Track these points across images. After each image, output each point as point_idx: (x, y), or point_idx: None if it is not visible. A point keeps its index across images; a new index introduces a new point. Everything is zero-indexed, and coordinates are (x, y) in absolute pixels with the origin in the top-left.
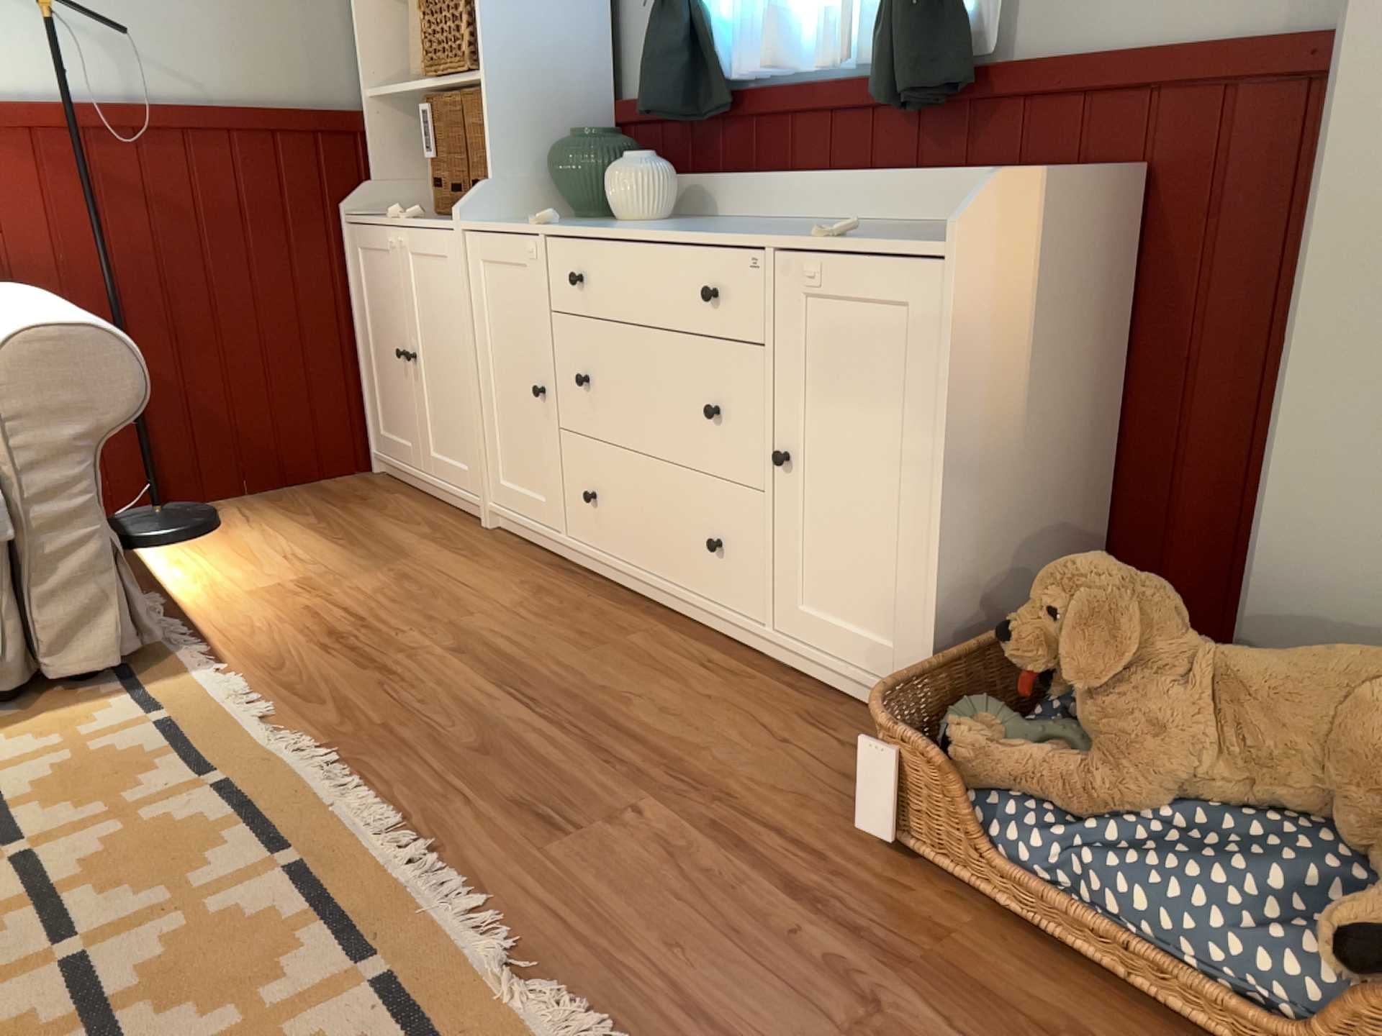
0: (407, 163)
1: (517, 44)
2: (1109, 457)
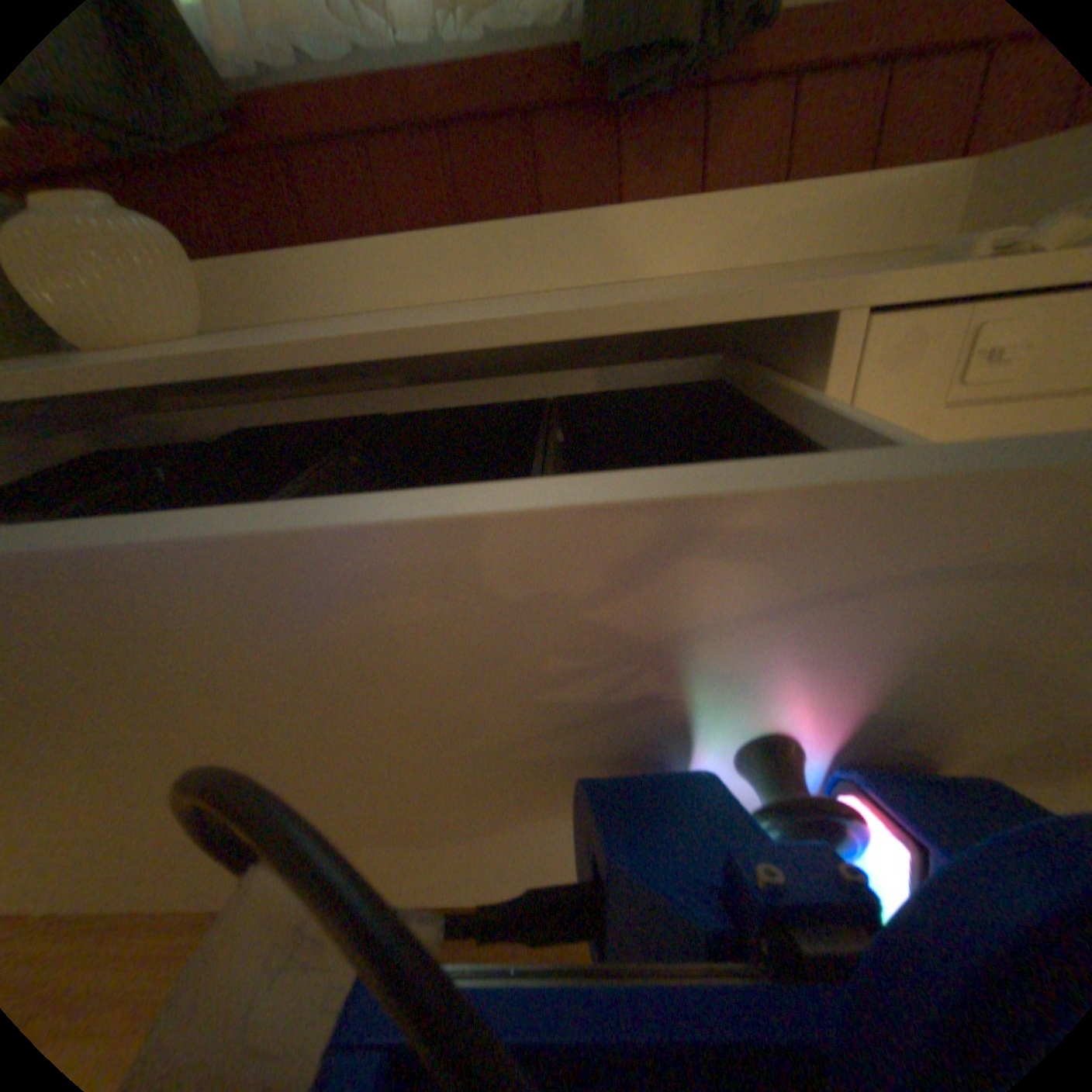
0: None
1: None
2: None
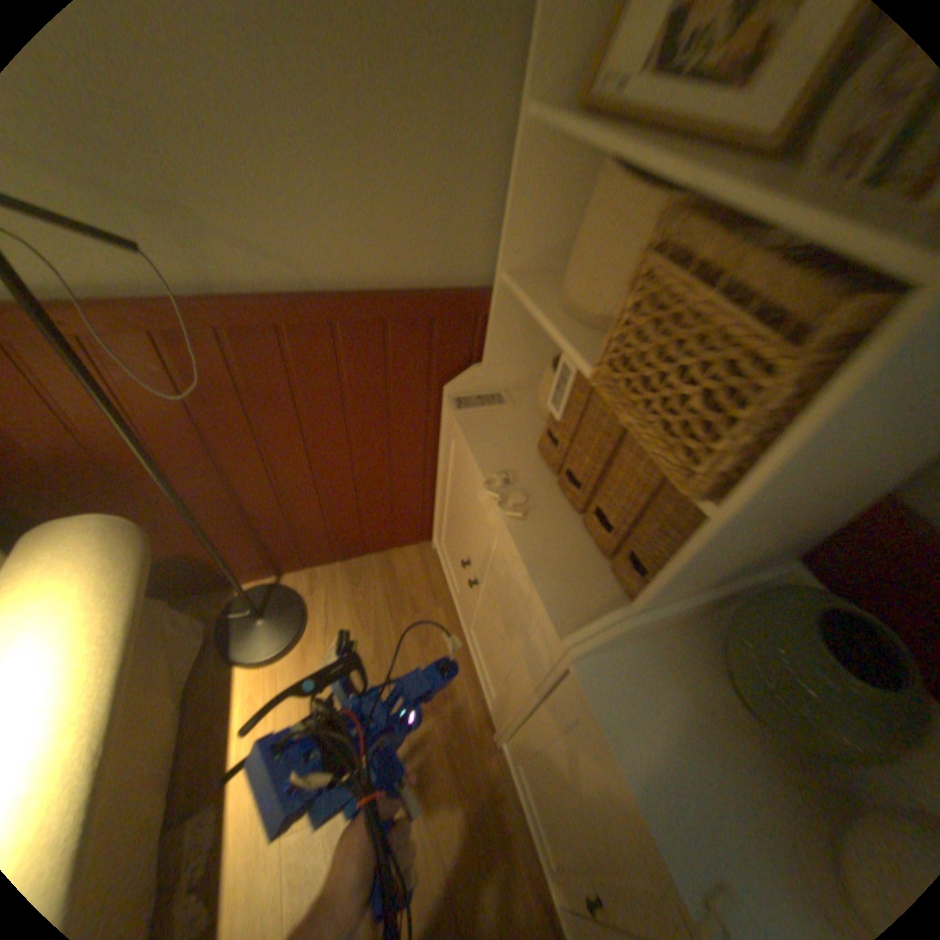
0: (529, 343)
1: (836, 472)
2: None
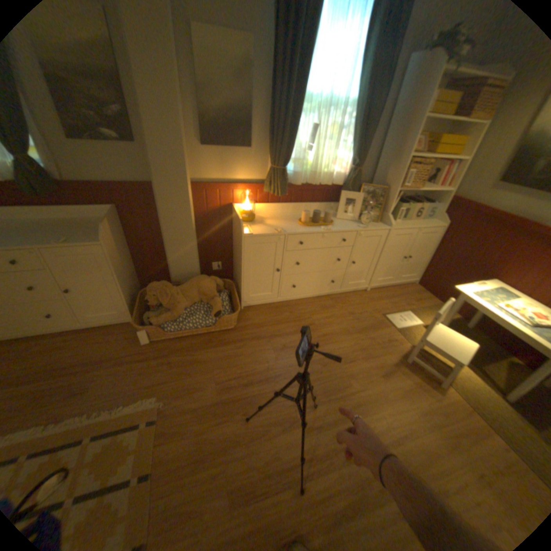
0: None
1: None
2: (130, 257)
